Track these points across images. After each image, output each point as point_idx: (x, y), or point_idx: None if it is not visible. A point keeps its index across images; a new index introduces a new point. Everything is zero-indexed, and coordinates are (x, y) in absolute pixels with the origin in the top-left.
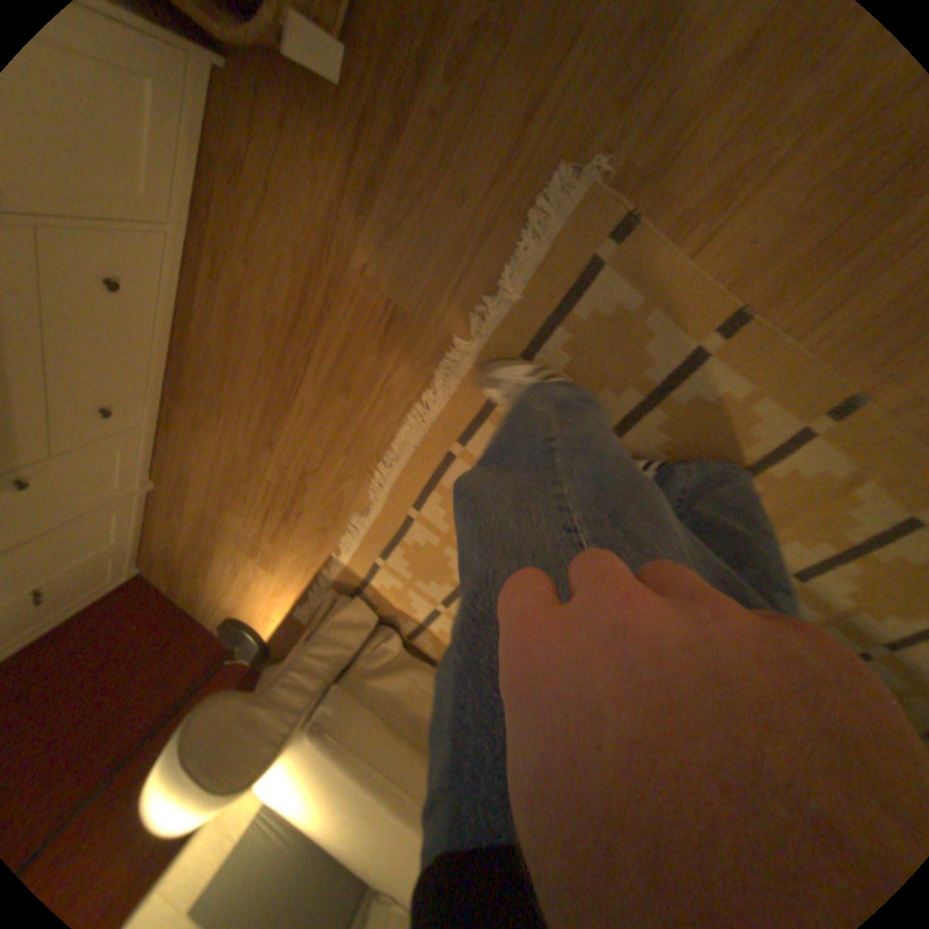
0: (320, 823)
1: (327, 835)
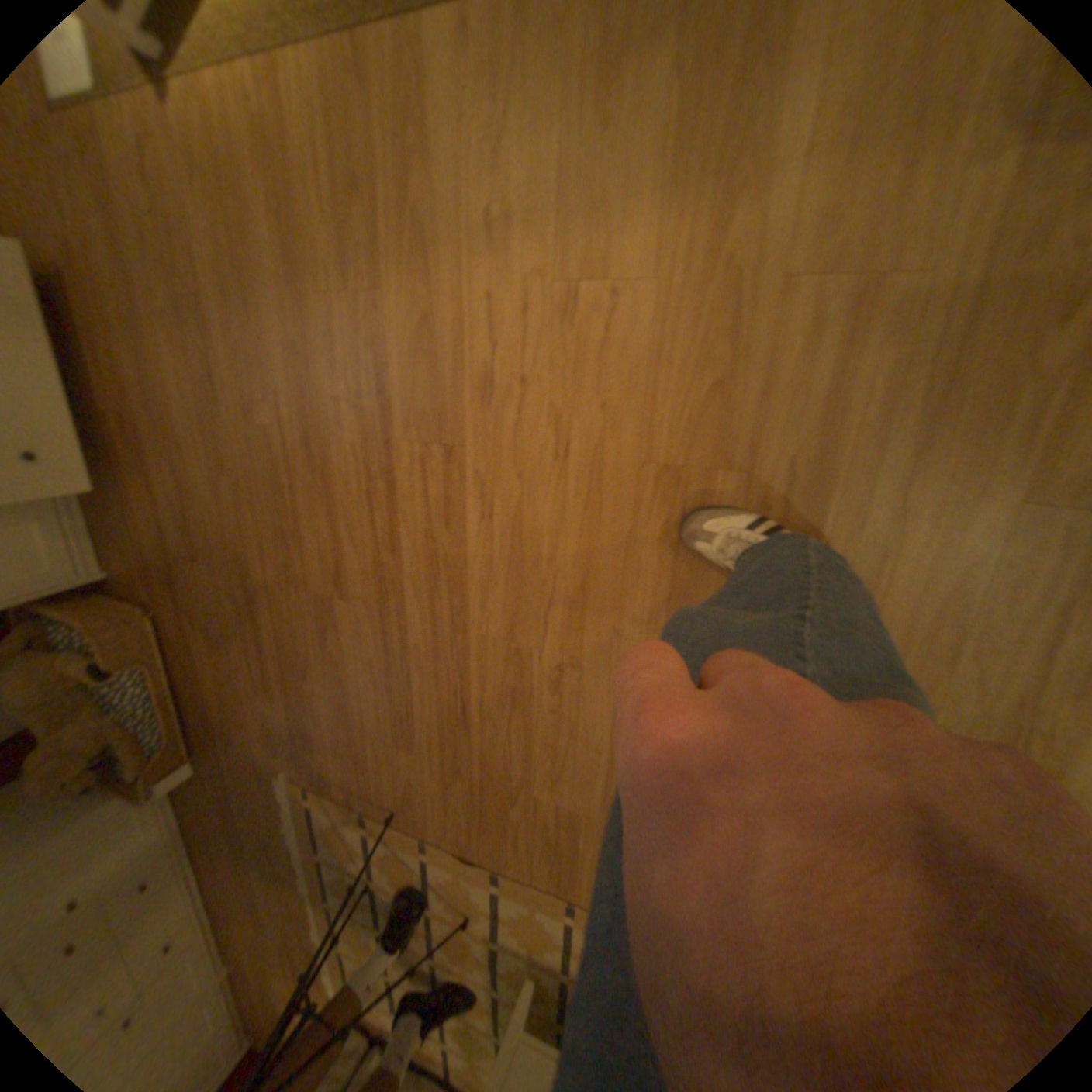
0: None
1: None
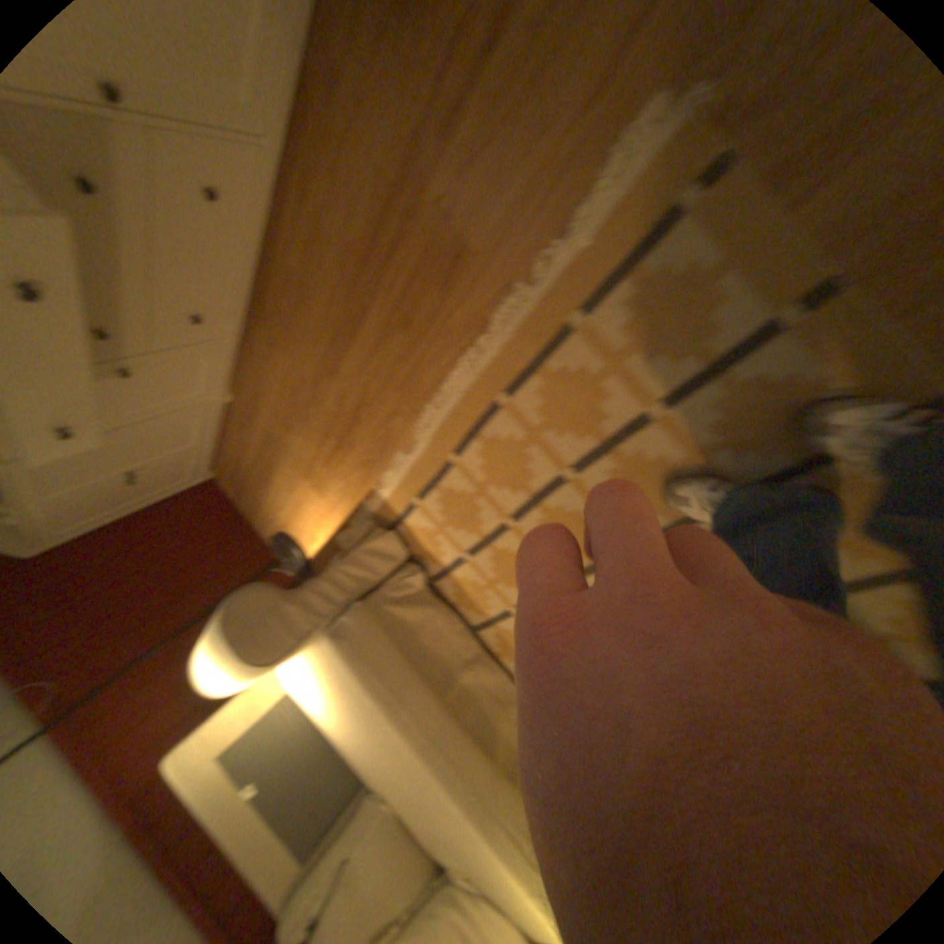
0: (326, 718)
1: (332, 730)
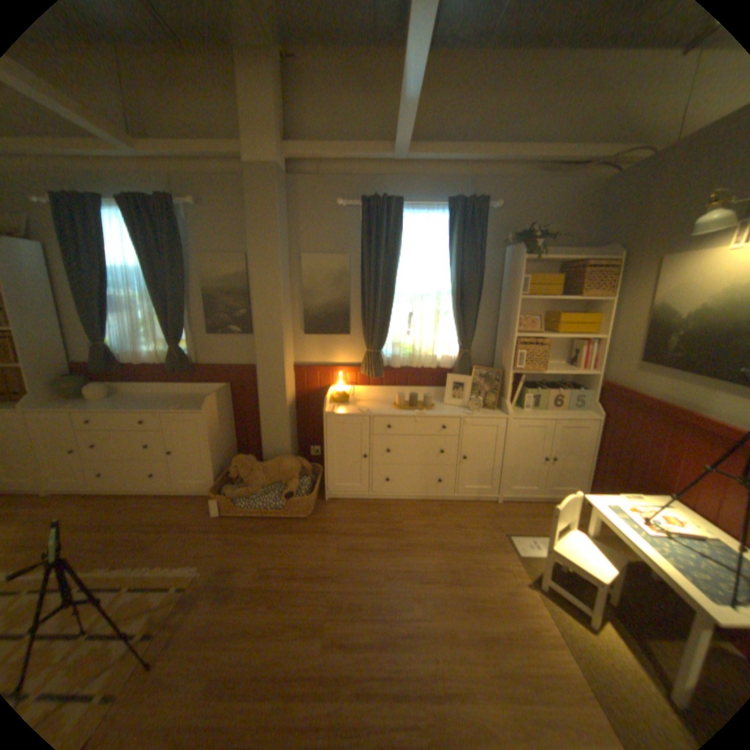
0: None
1: None
